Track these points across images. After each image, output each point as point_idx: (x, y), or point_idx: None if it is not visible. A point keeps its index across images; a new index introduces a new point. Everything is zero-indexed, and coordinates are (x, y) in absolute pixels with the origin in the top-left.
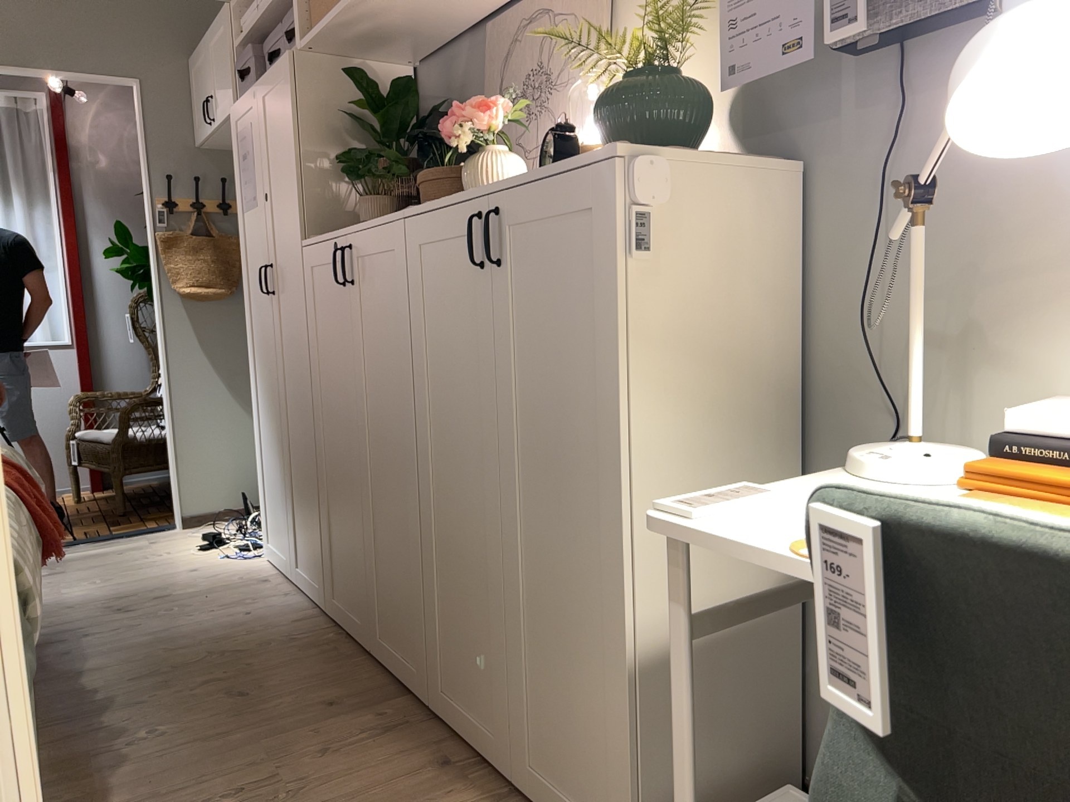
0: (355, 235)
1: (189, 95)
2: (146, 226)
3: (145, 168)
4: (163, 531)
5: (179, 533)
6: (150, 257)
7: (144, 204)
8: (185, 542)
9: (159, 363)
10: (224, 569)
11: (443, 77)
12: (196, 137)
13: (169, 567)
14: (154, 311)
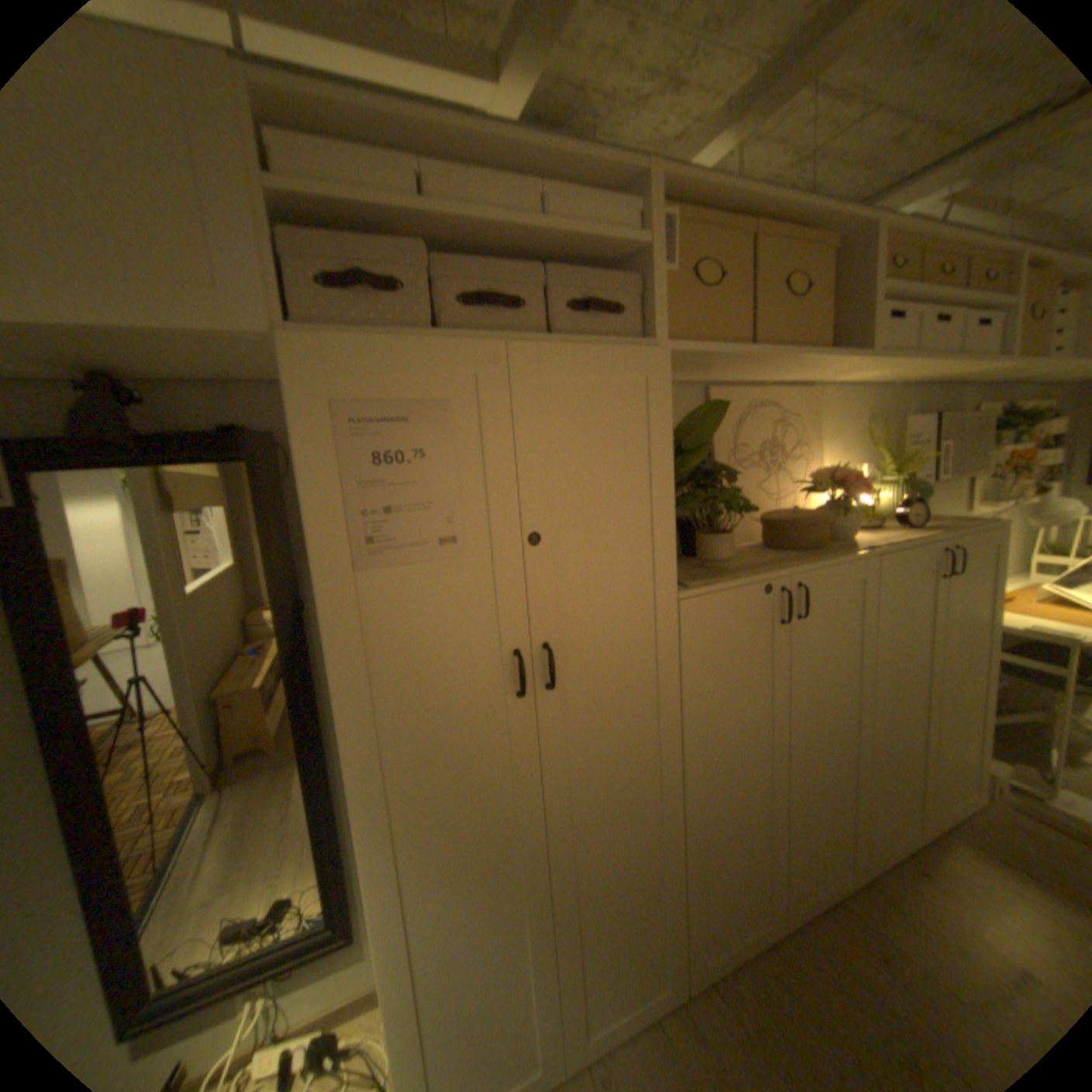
0: (812, 572)
1: None
2: None
3: None
4: None
5: None
6: None
7: None
8: None
9: None
10: None
11: None
12: None
13: None
14: None
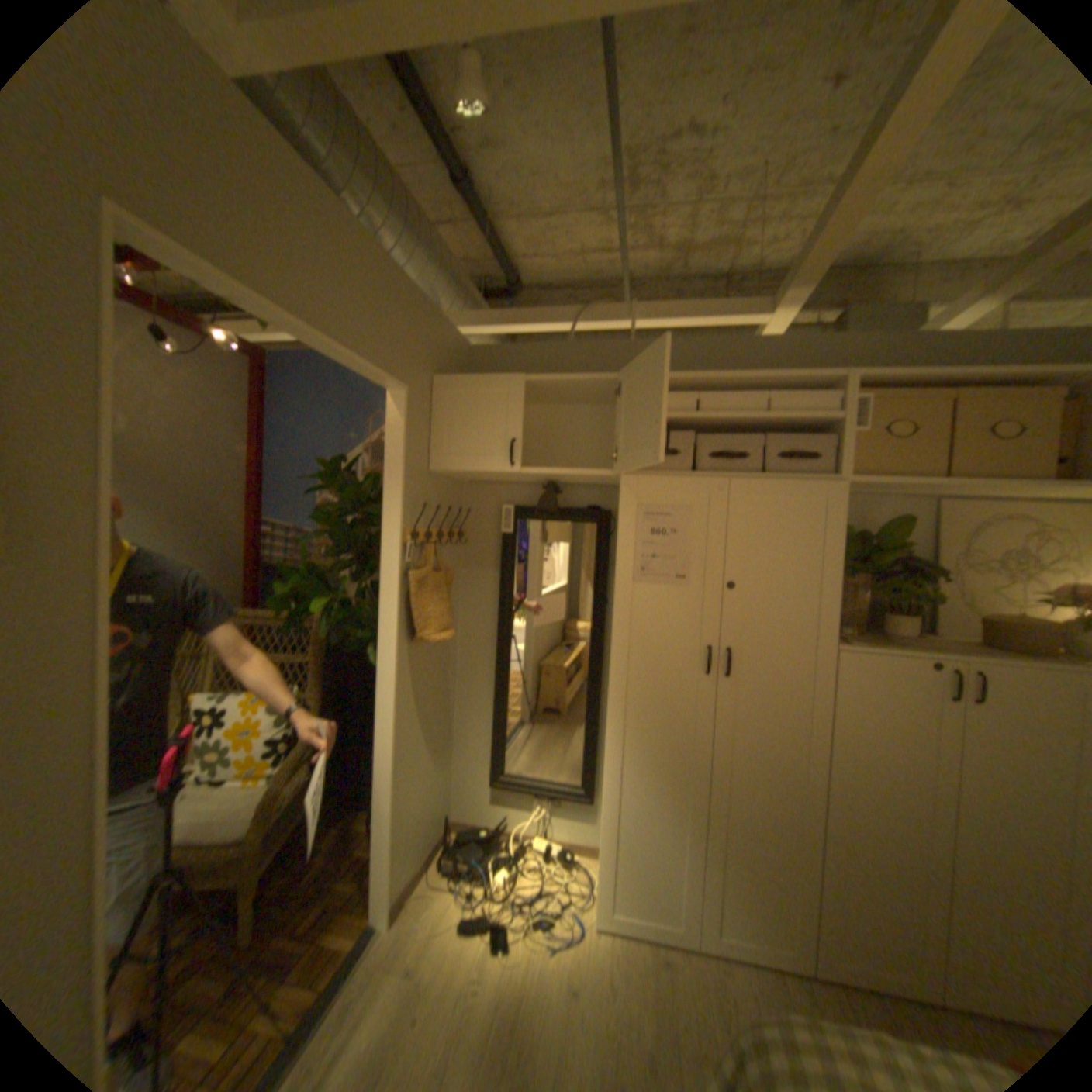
0: (999, 669)
1: (430, 415)
2: (383, 560)
3: (401, 495)
4: (375, 950)
5: (403, 943)
6: (388, 600)
7: (384, 534)
8: (447, 954)
9: (377, 730)
10: (597, 975)
11: (859, 514)
12: (442, 464)
13: (537, 1010)
14: (379, 665)
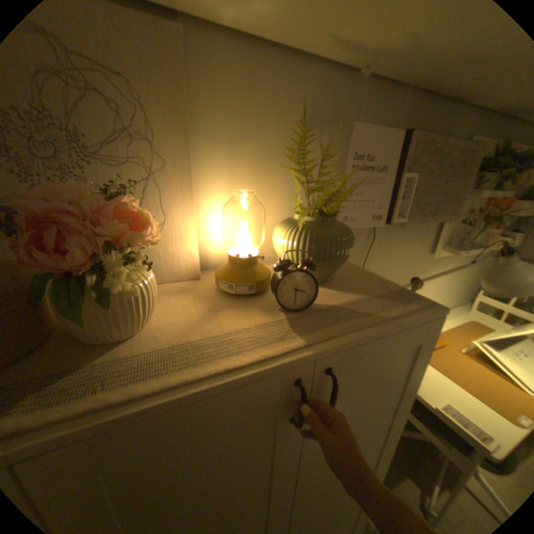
0: None
1: None
2: None
3: None
4: None
5: None
6: None
7: None
8: None
9: None
10: None
11: None
12: None
13: None
14: None
